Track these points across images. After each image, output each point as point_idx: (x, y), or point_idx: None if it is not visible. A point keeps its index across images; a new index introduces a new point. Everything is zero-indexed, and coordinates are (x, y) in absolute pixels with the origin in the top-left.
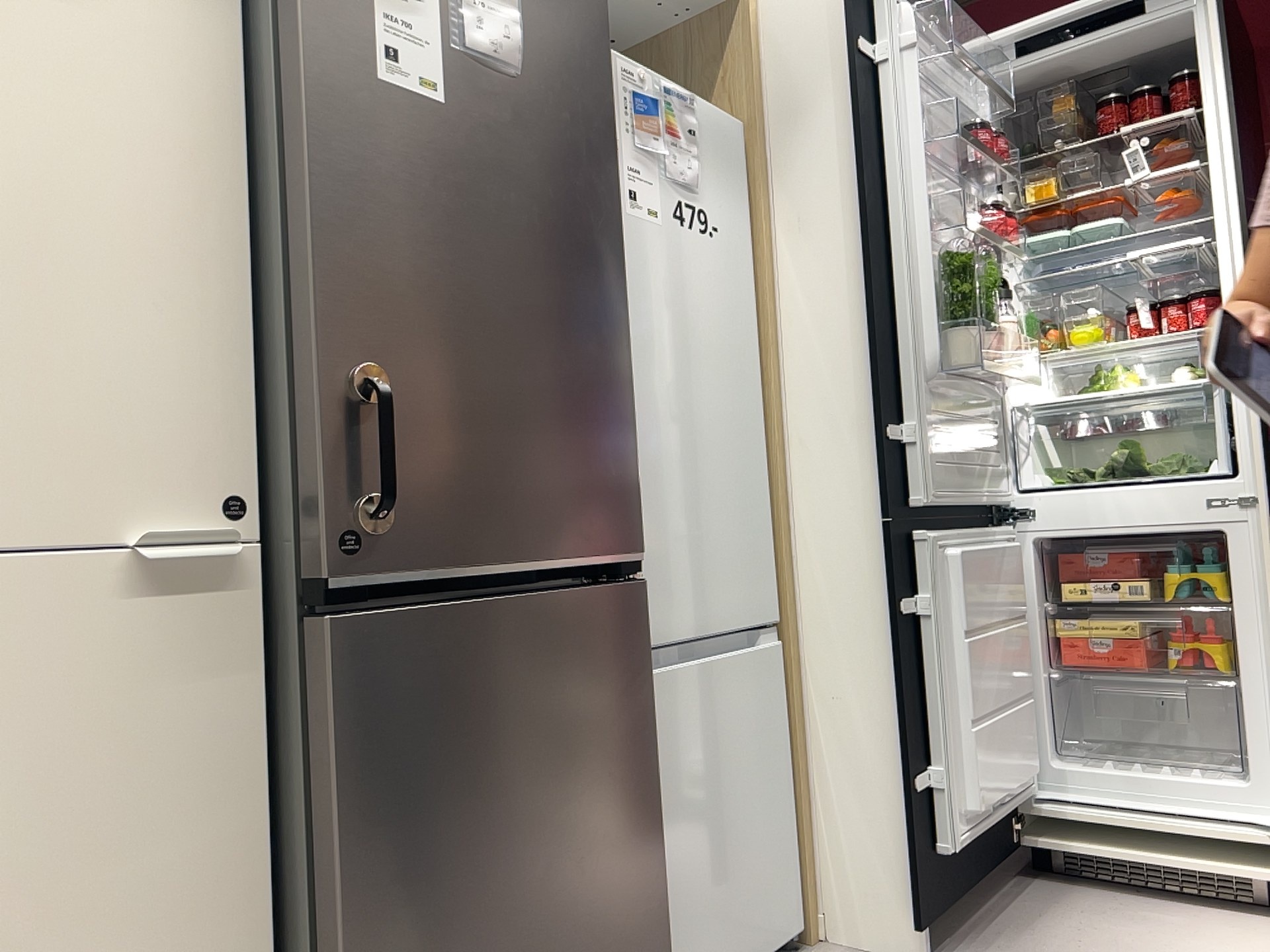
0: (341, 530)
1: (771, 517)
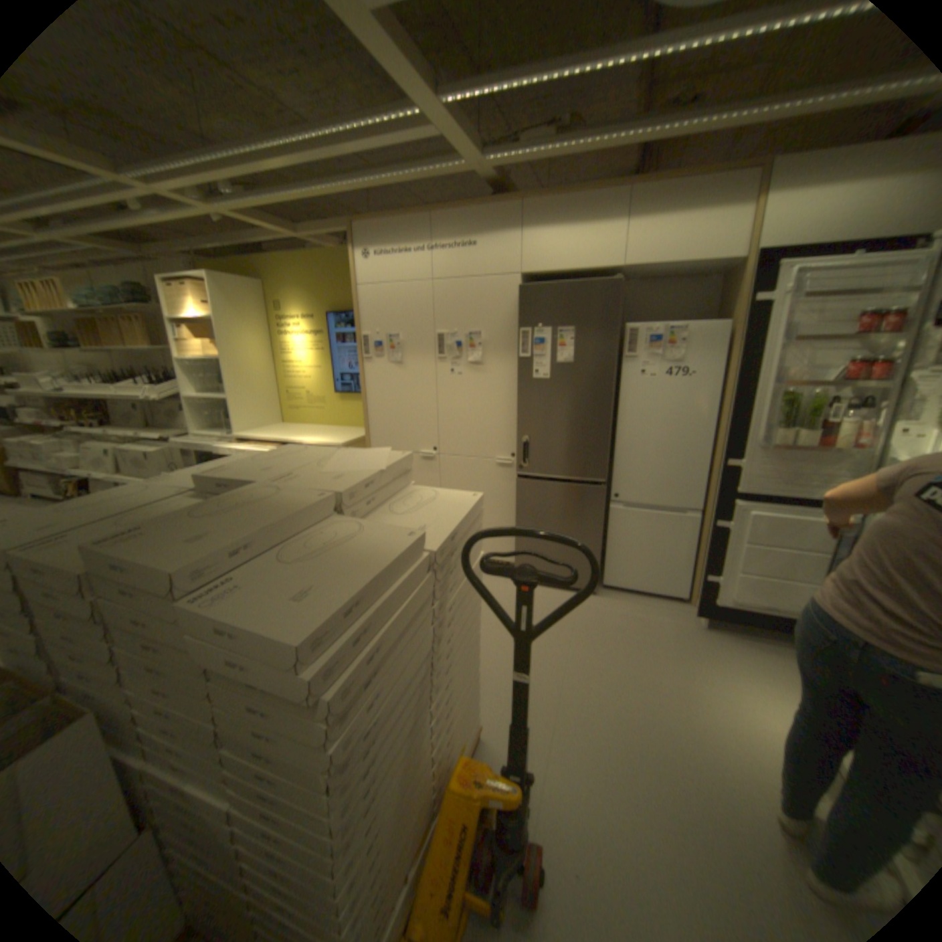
0: (520, 465)
1: (711, 475)
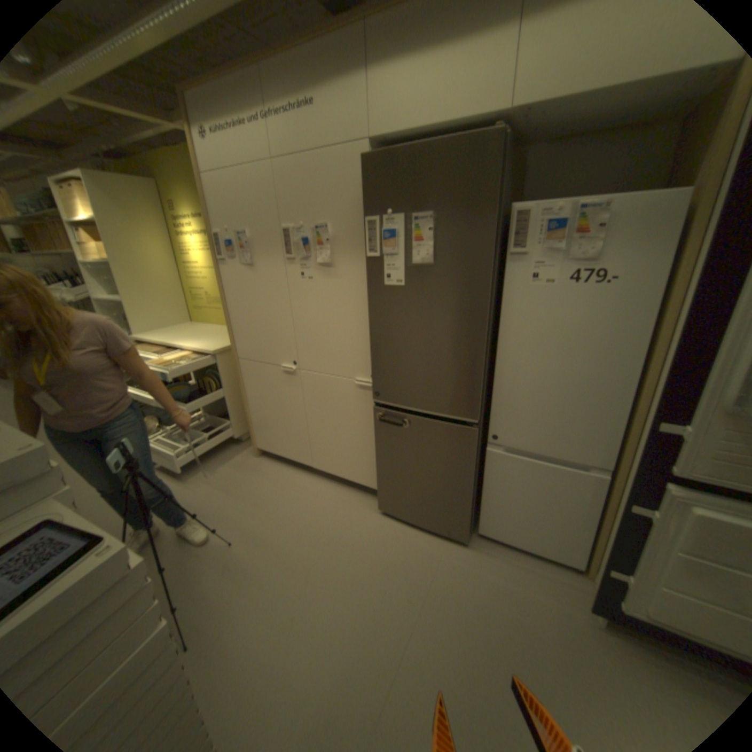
0: (377, 390)
1: (632, 425)
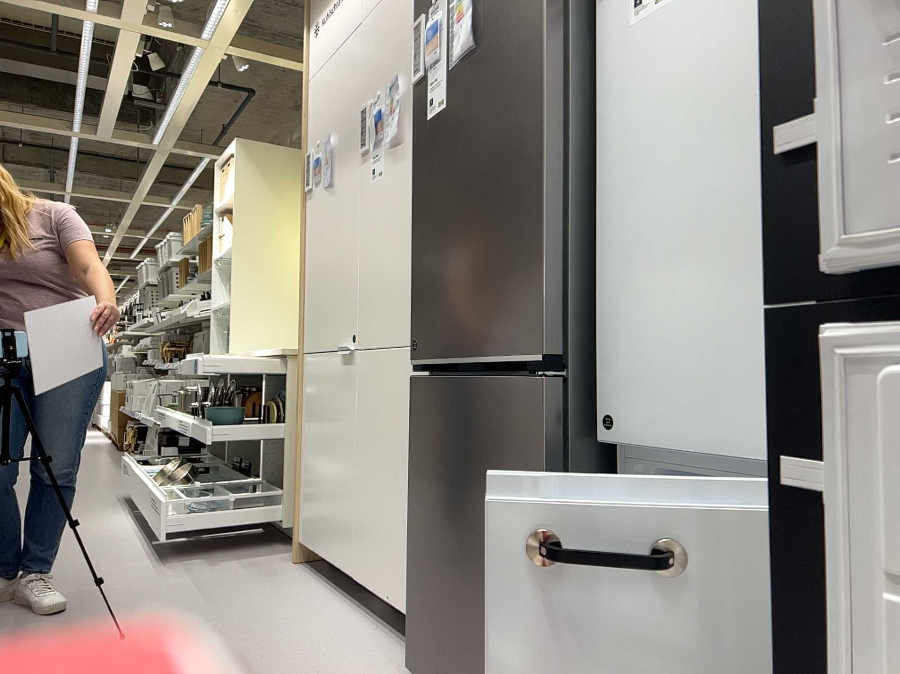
0: (415, 340)
1: None
